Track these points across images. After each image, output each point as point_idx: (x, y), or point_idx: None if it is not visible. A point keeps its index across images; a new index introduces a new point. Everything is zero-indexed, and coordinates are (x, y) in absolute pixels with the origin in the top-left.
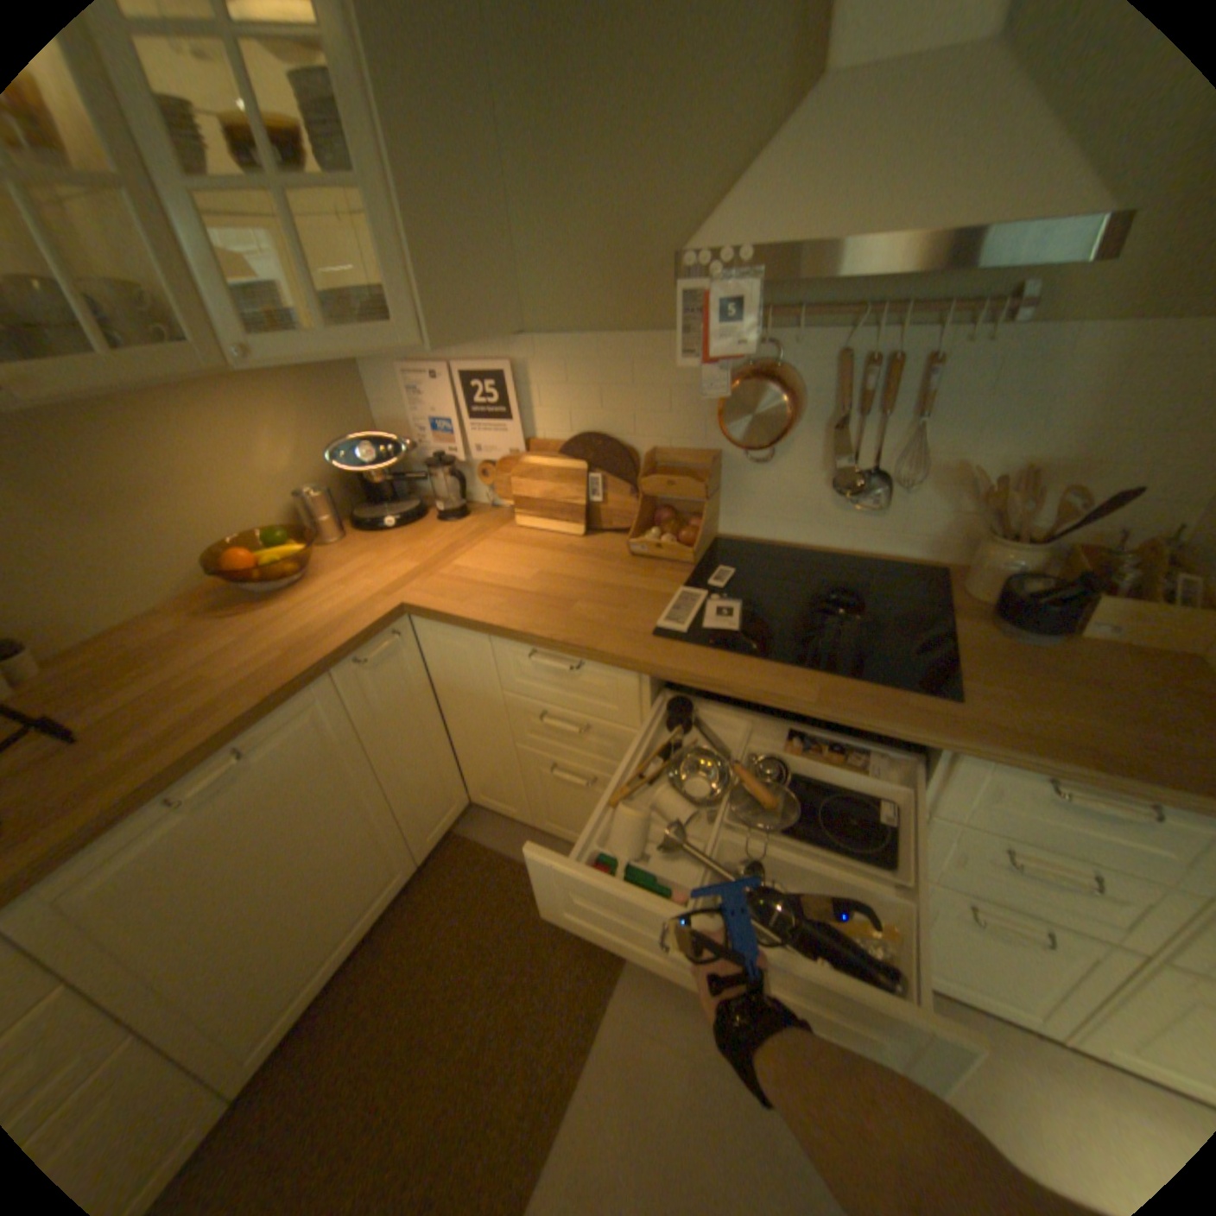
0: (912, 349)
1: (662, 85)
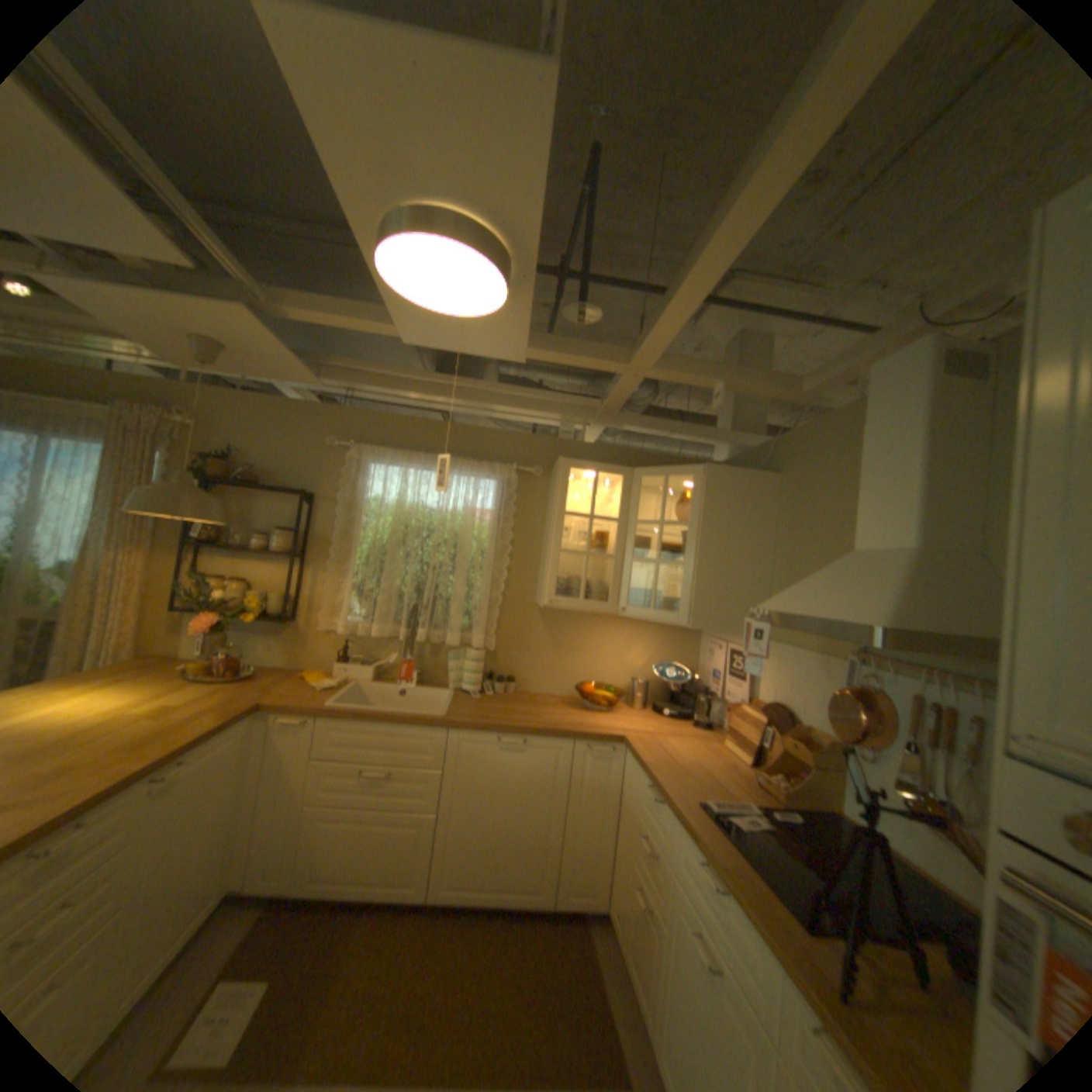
0: (965, 712)
1: (838, 544)
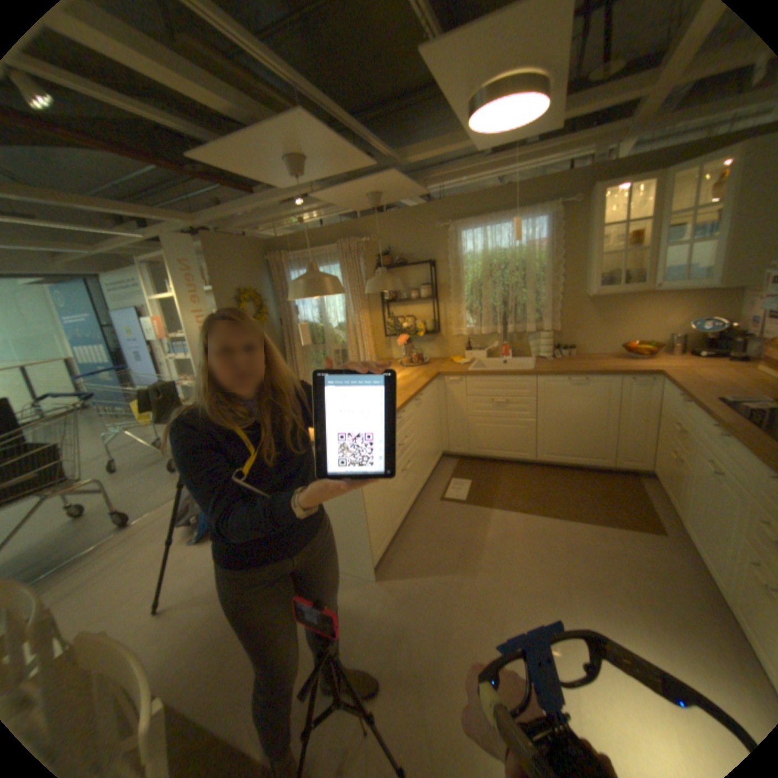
0: None
1: None
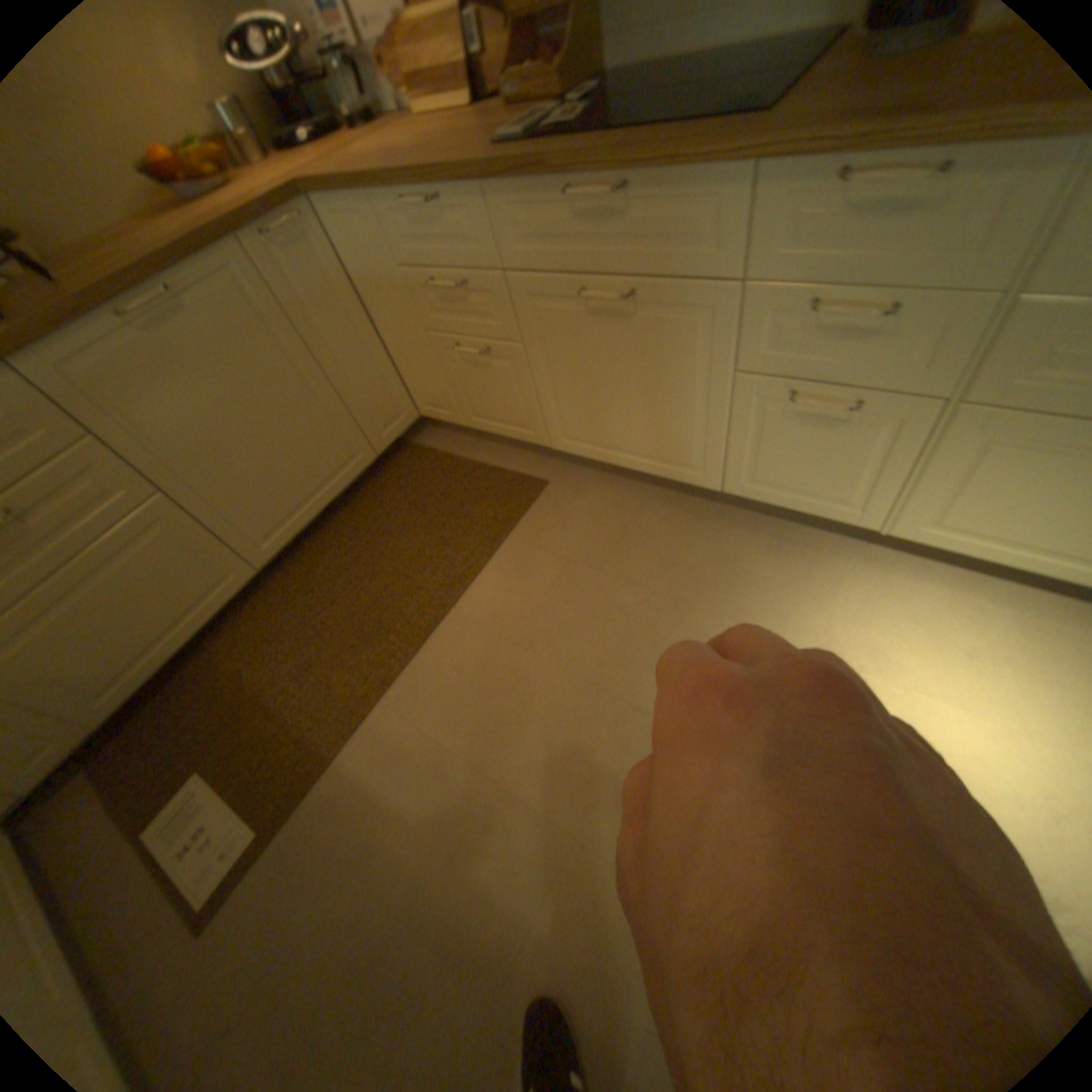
0: None
1: None
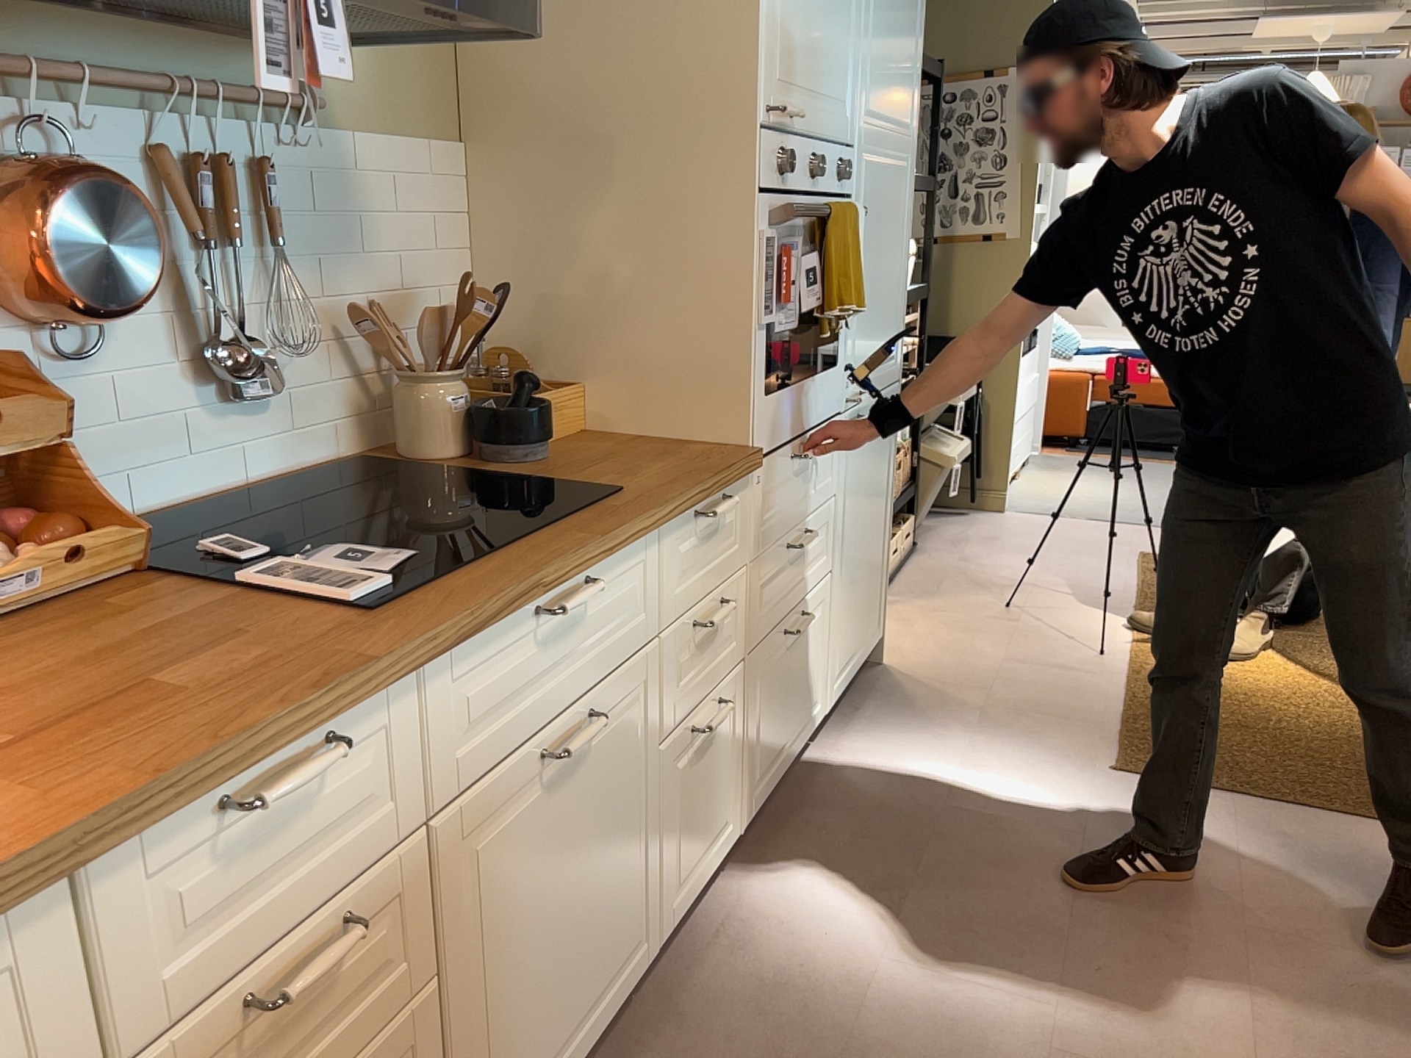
0: (232, 156)
1: None
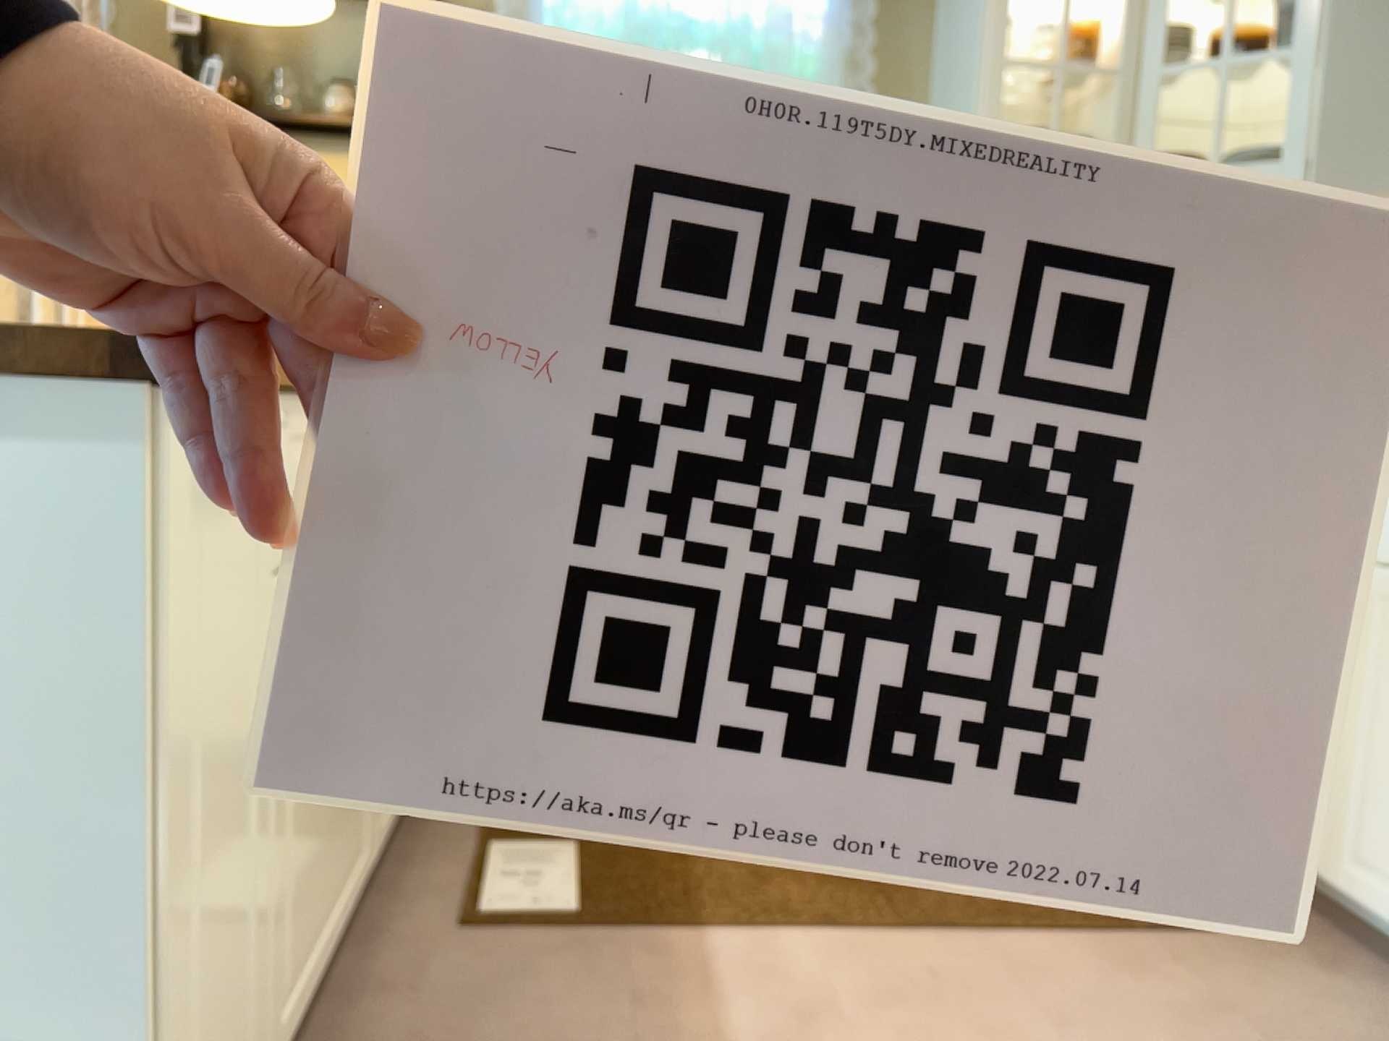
0: None
1: None
